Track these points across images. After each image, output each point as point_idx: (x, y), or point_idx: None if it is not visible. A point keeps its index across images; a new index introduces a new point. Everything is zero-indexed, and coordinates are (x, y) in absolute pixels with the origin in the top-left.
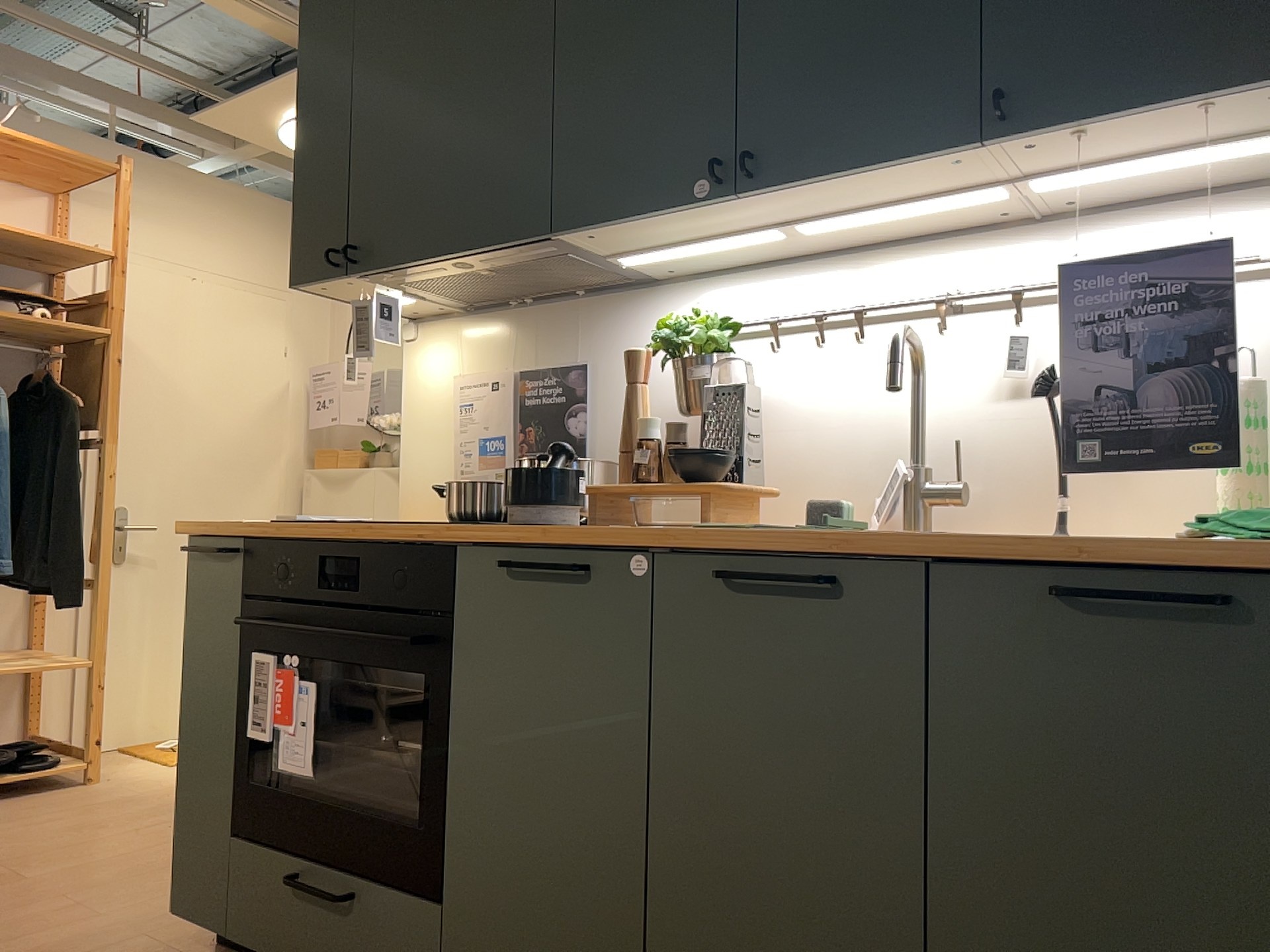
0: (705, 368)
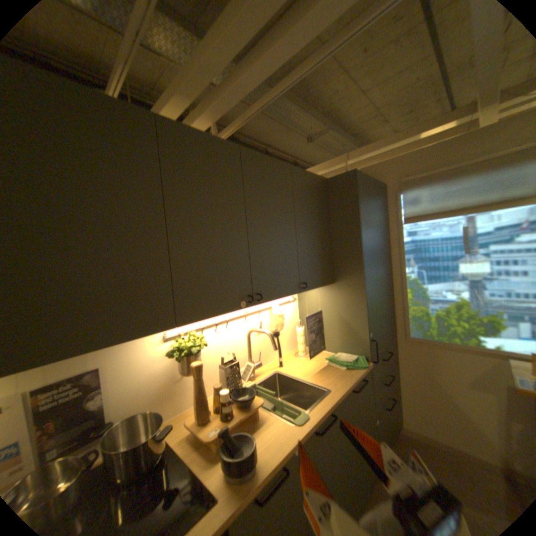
0: (200, 356)
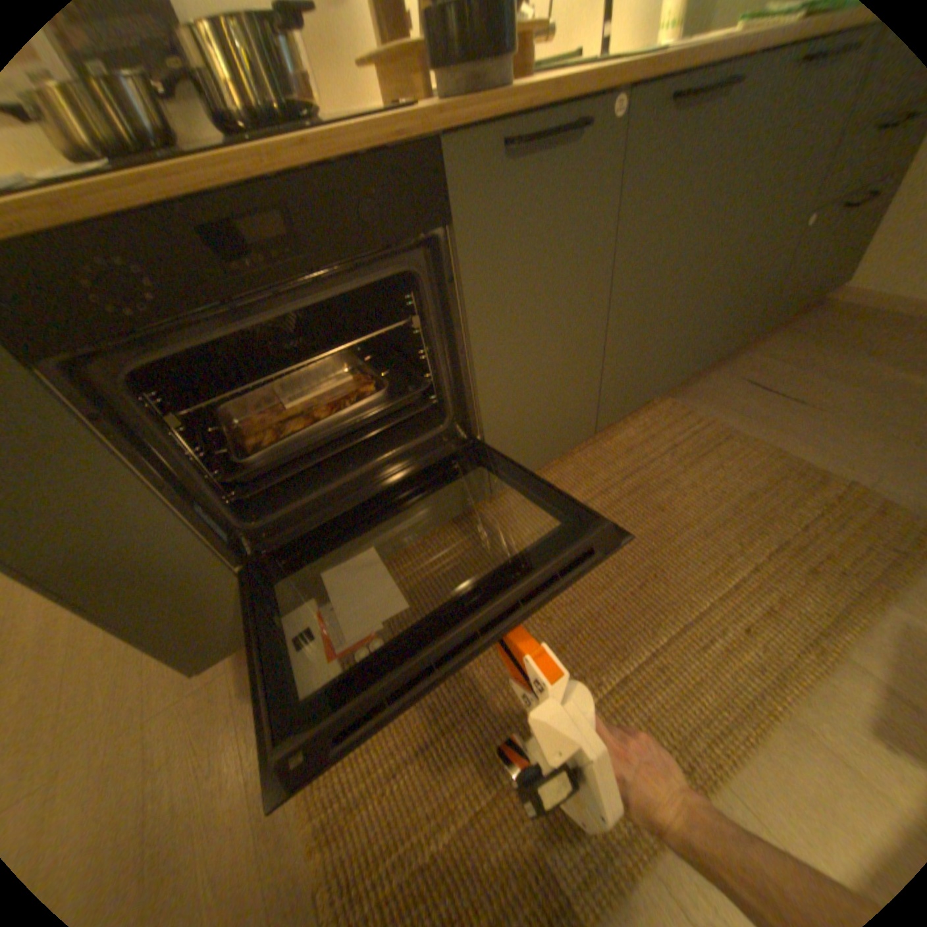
0: None
